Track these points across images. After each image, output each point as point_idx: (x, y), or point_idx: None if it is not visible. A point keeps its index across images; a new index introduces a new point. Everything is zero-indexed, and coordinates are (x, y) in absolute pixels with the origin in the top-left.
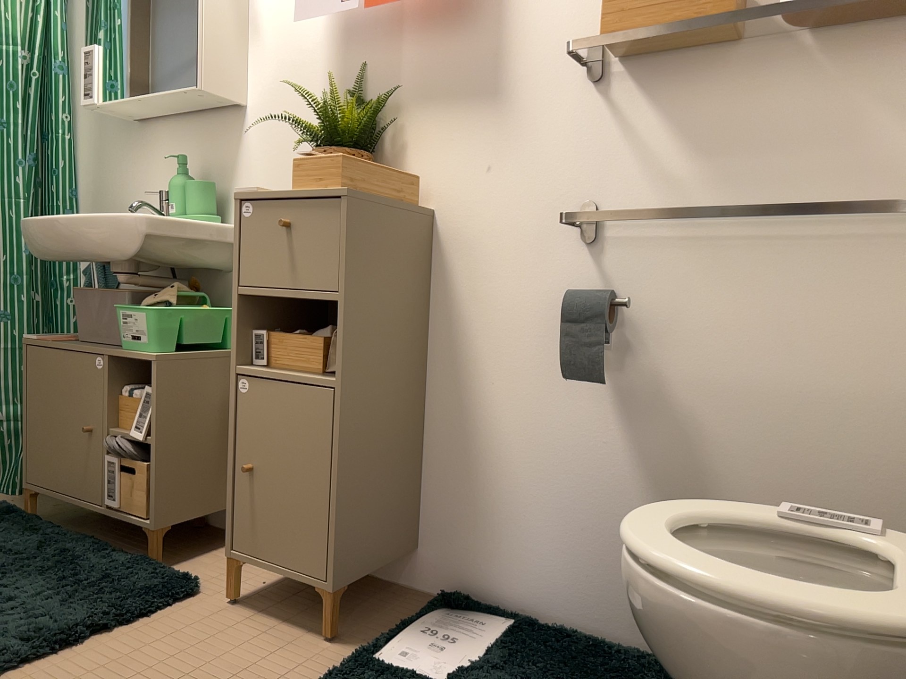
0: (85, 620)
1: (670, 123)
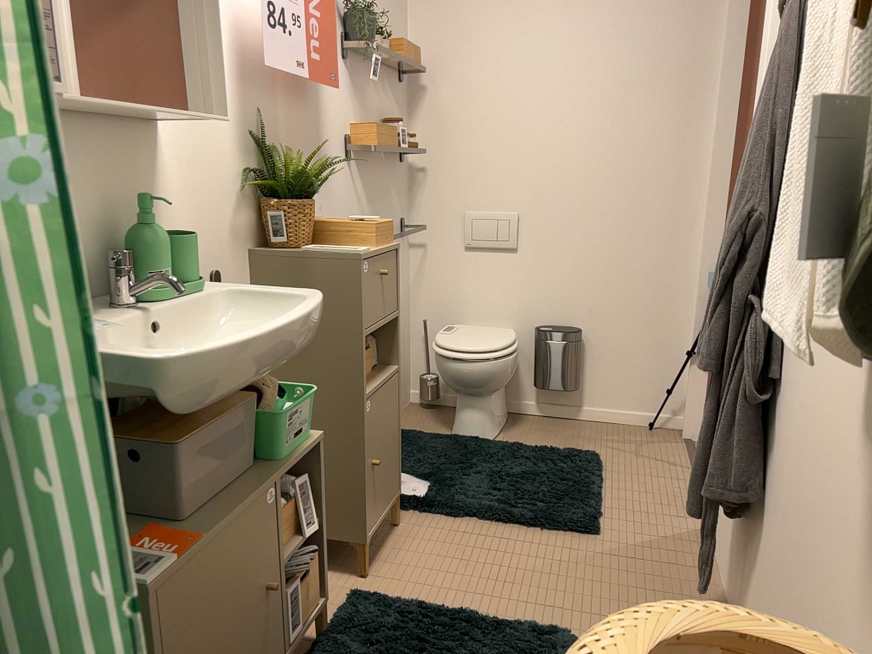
0: (455, 611)
1: (365, 186)
